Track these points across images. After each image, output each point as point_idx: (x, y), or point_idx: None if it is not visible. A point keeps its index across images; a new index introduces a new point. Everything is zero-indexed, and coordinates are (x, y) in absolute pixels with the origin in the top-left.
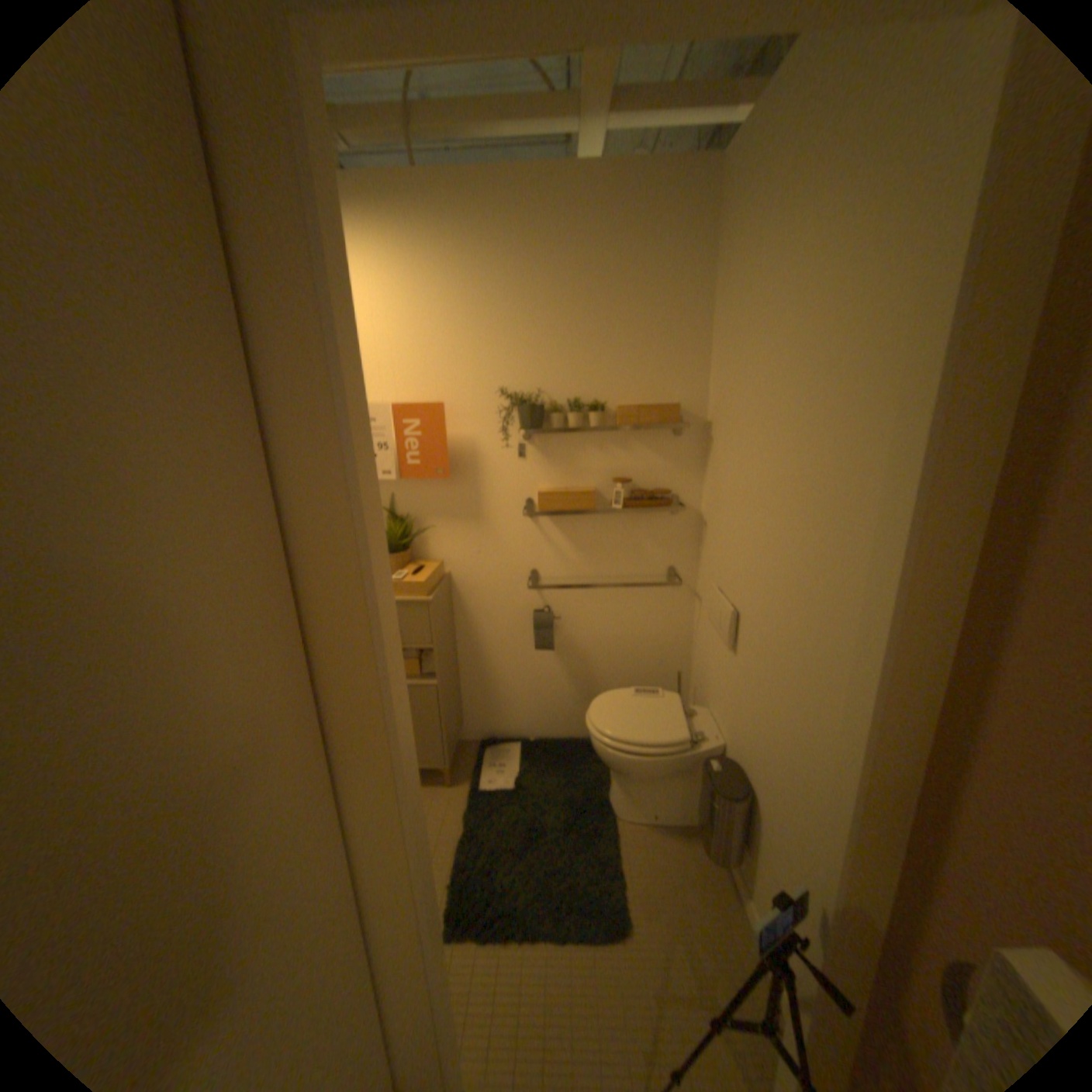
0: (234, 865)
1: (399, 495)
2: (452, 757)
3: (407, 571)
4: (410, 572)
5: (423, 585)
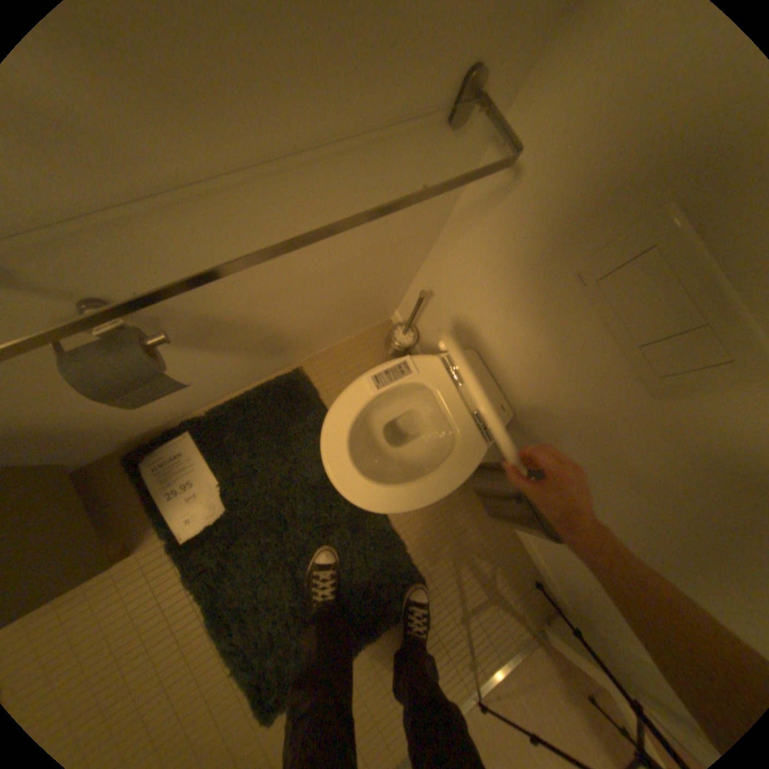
0: None
1: None
2: (97, 545)
3: None
4: None
5: None
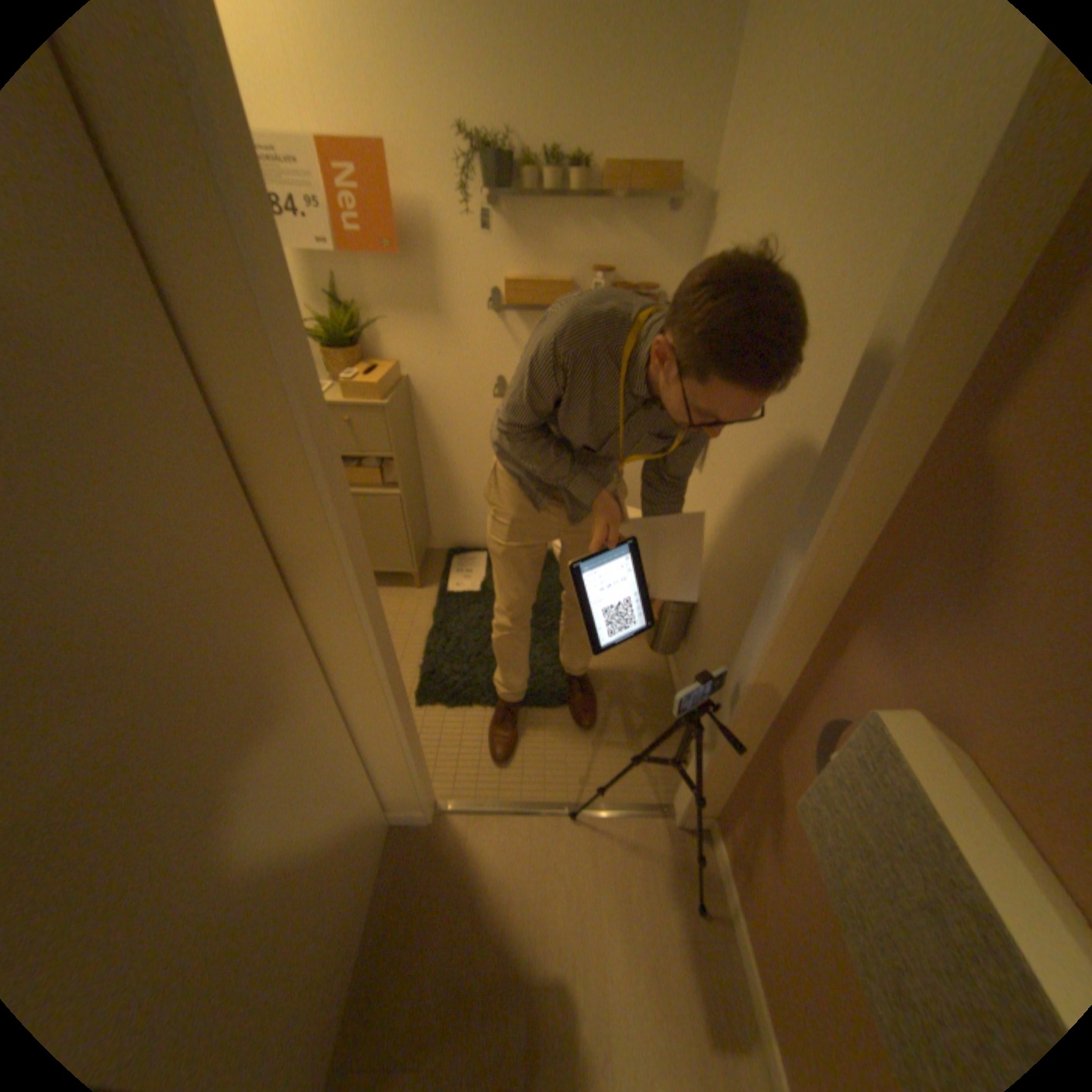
0: (175, 640)
1: (341, 276)
2: (422, 563)
3: (358, 371)
4: (362, 372)
5: (377, 388)
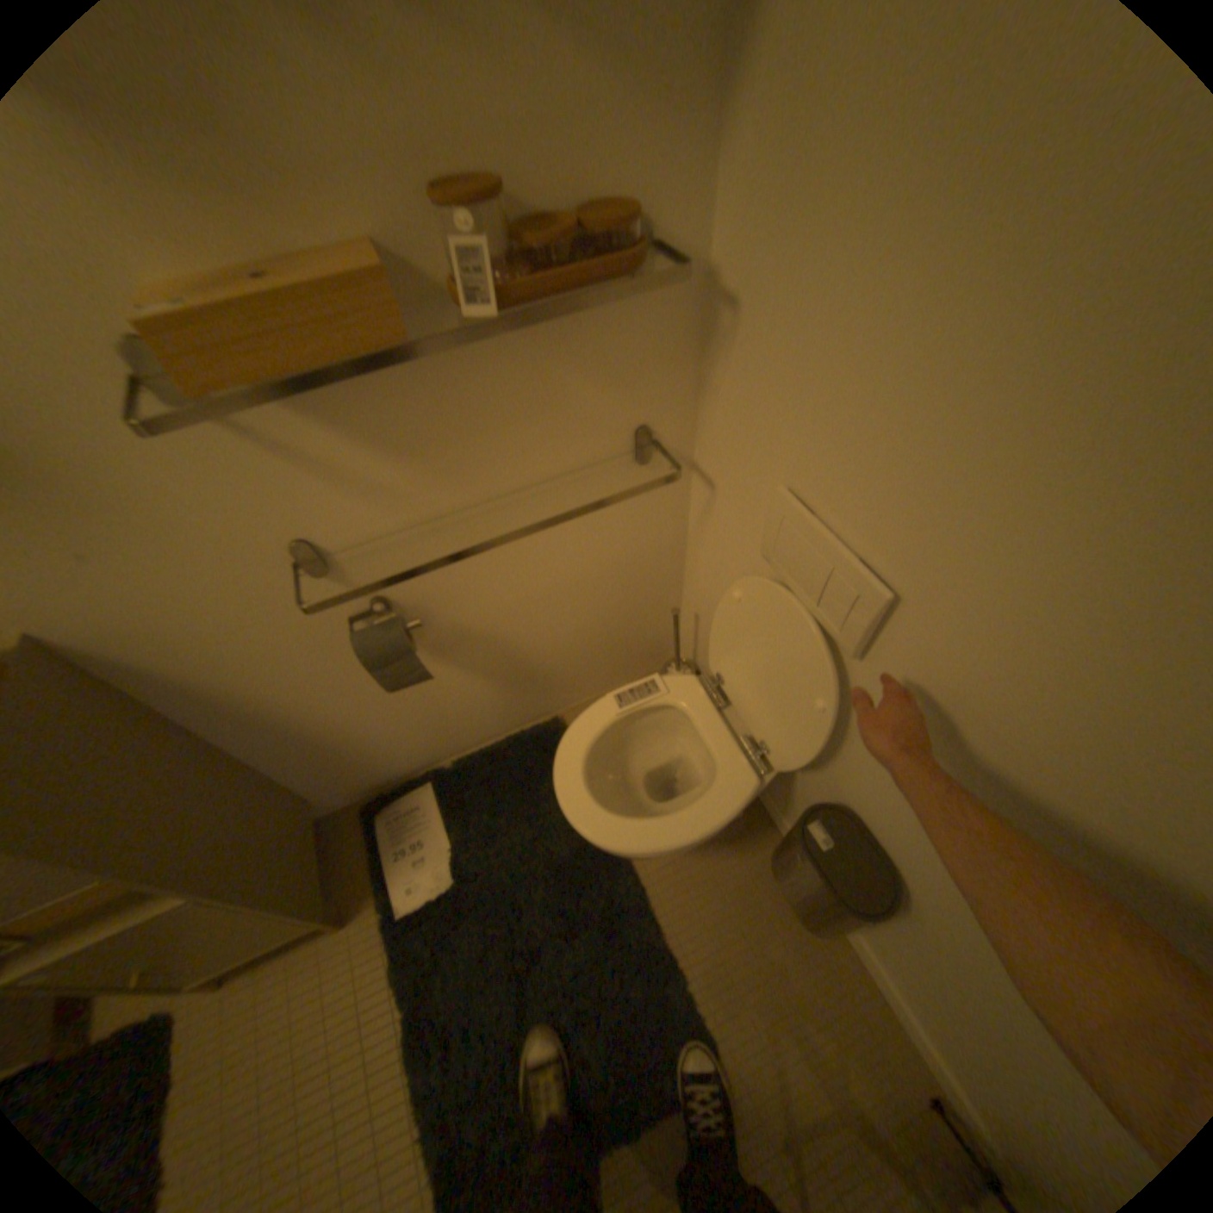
0: None
1: None
2: (317, 895)
3: None
4: None
5: None
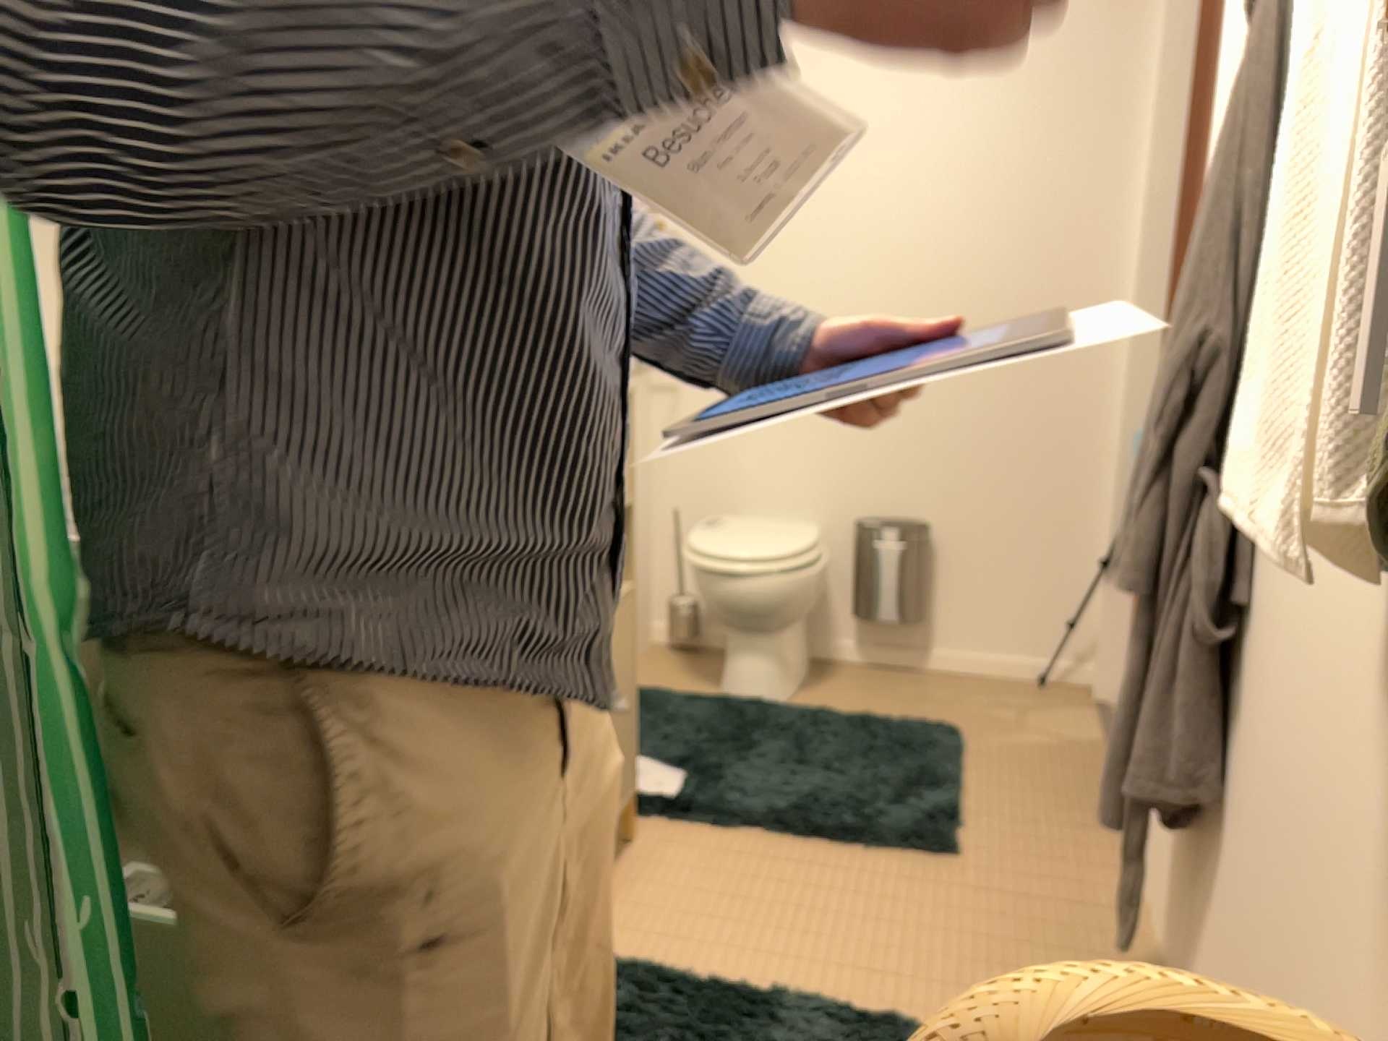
0: None
1: None
2: None
3: None
4: None
5: None
